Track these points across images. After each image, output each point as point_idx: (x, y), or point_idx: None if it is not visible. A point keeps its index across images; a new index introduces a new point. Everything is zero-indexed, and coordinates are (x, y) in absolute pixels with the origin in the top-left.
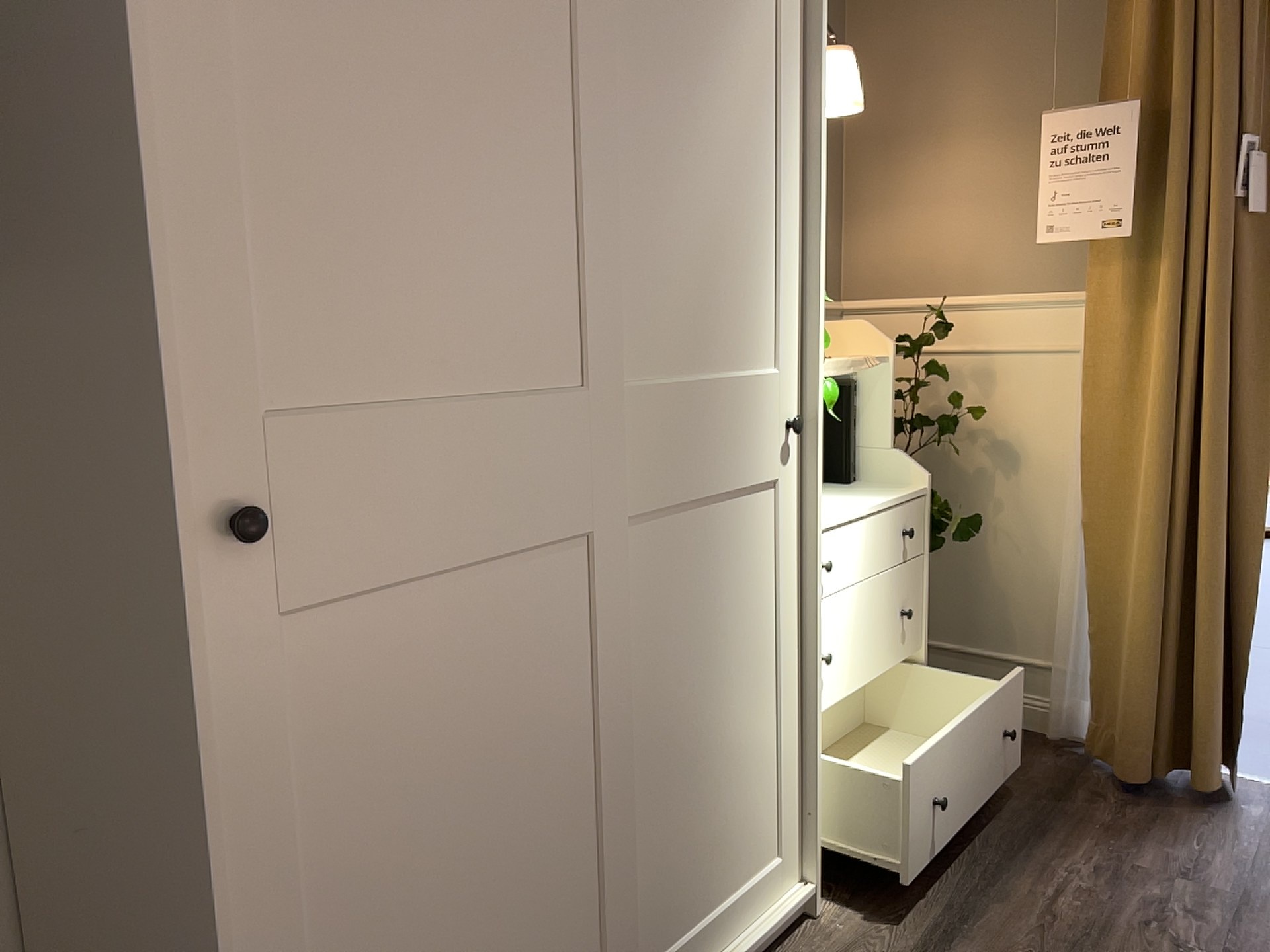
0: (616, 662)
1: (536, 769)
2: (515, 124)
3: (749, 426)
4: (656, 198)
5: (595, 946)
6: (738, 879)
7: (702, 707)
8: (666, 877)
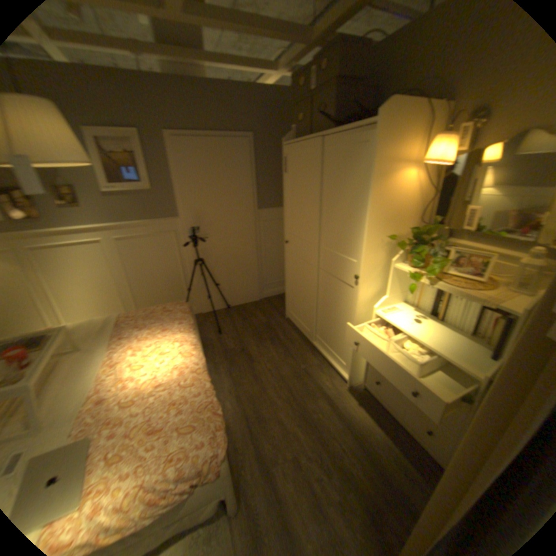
0: (312, 287)
1: (304, 289)
2: (306, 206)
3: (345, 270)
4: (329, 217)
5: (309, 320)
6: (335, 352)
7: (331, 313)
8: (322, 330)
